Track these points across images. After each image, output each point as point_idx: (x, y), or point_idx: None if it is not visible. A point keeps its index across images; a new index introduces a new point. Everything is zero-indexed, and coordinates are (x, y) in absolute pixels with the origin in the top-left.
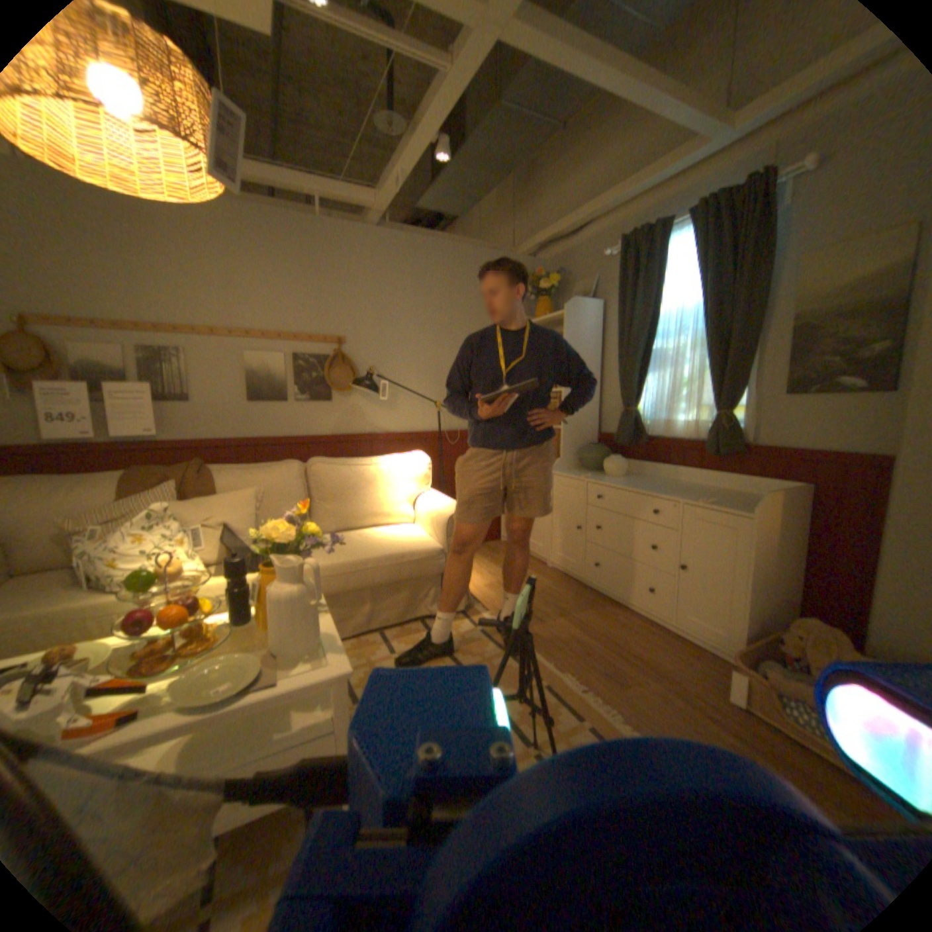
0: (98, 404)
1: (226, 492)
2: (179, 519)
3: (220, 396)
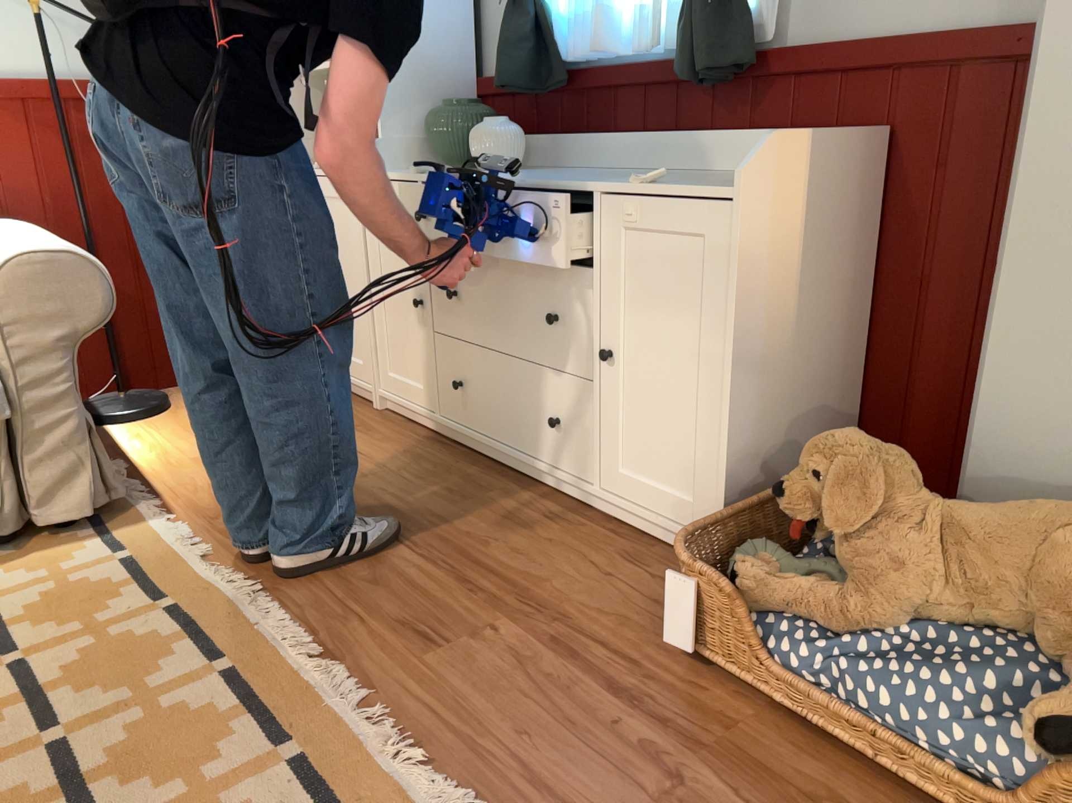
0: None
1: None
2: None
3: None
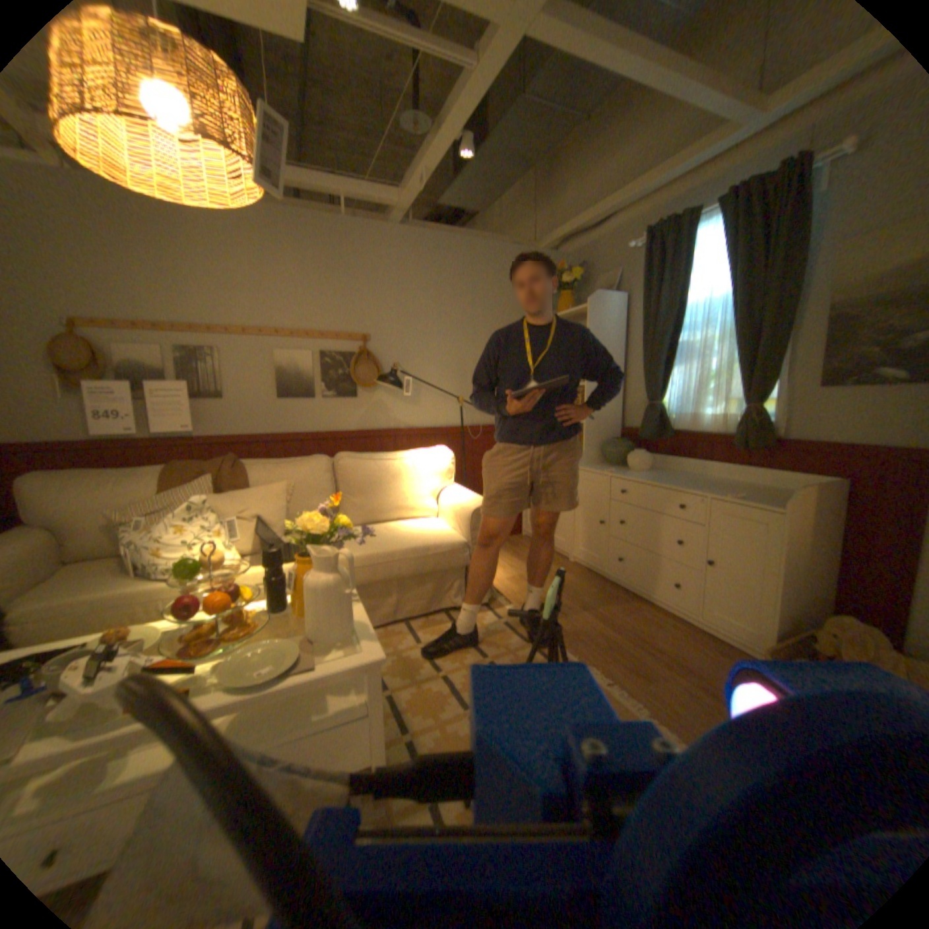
0: (139, 402)
1: (258, 485)
2: (216, 511)
3: (251, 393)
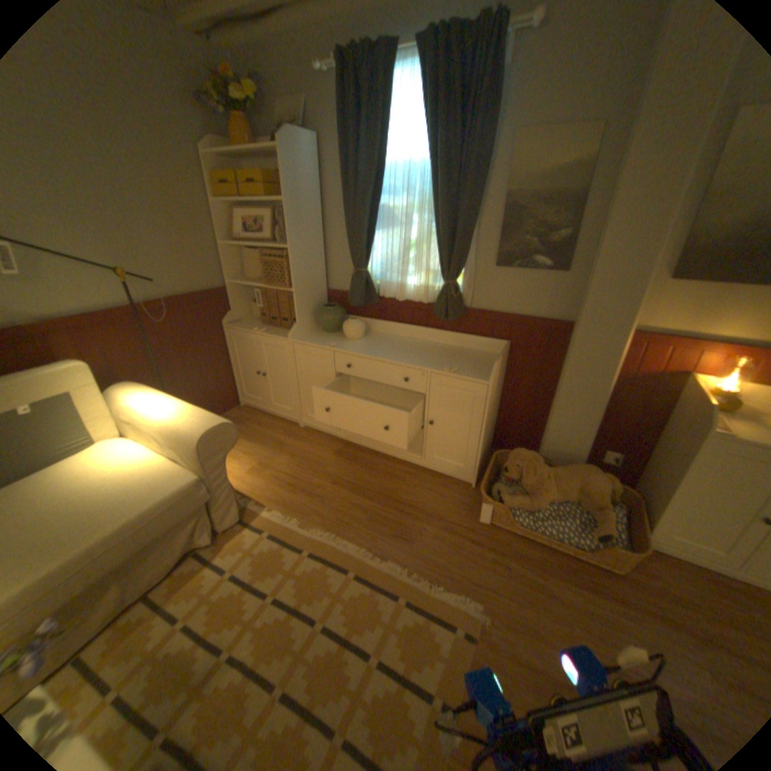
0: None
1: None
2: None
3: None
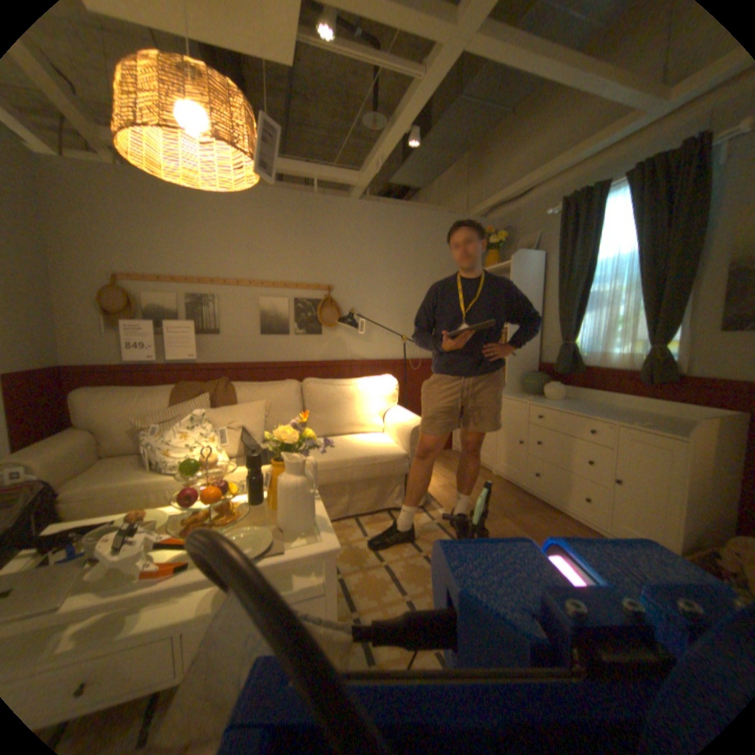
0: (159, 336)
1: (244, 402)
2: (212, 422)
3: (241, 330)
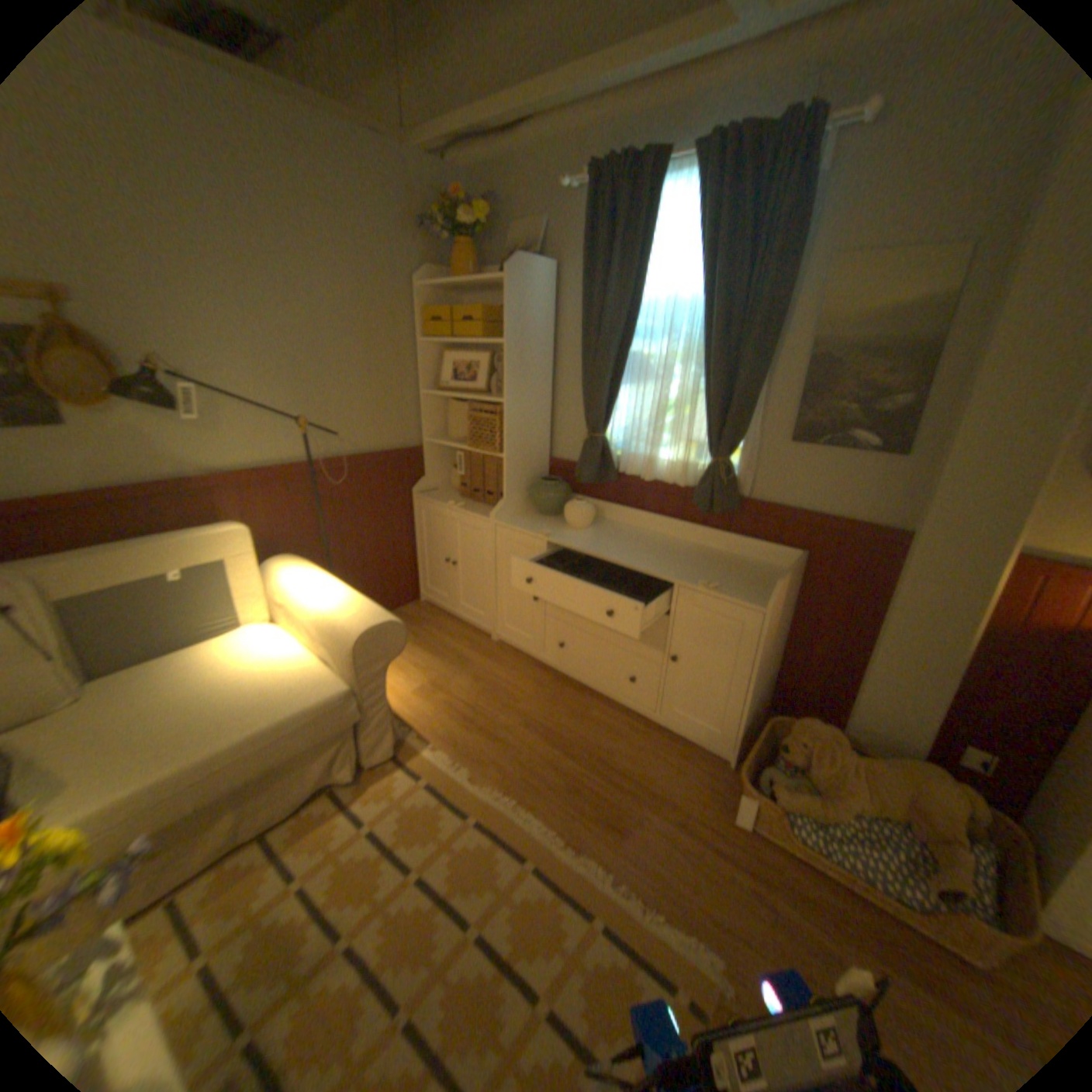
0: None
1: None
2: None
3: None
